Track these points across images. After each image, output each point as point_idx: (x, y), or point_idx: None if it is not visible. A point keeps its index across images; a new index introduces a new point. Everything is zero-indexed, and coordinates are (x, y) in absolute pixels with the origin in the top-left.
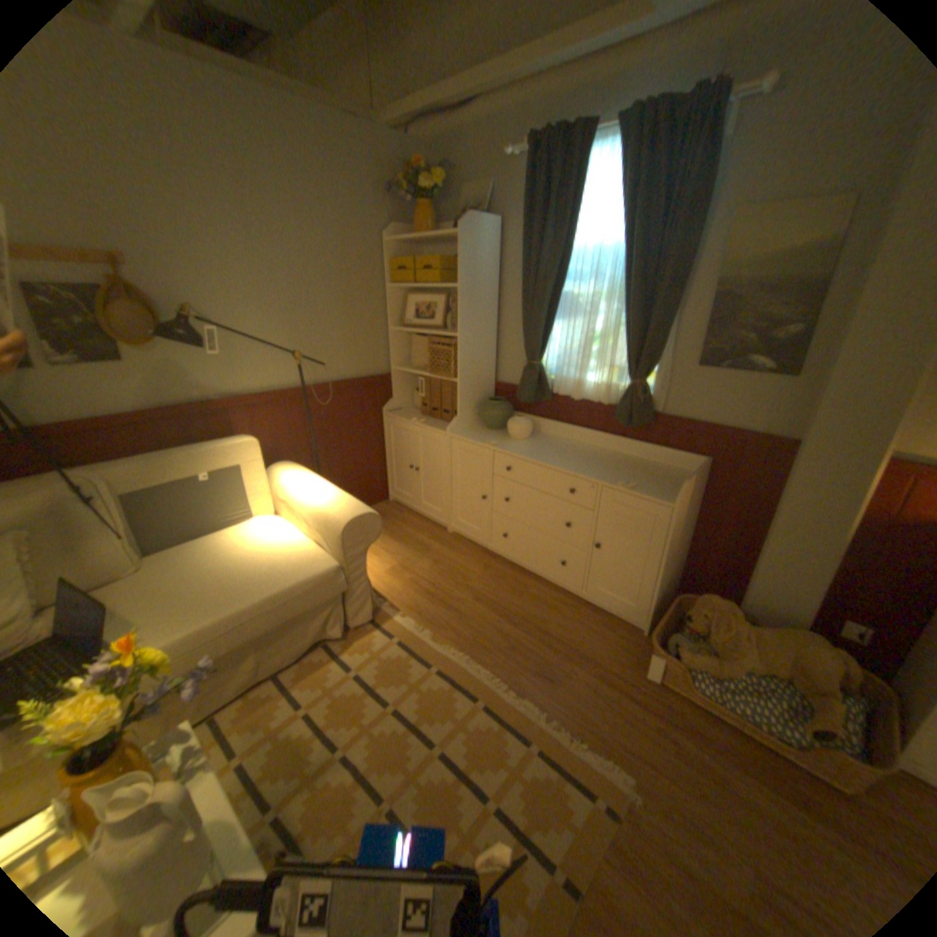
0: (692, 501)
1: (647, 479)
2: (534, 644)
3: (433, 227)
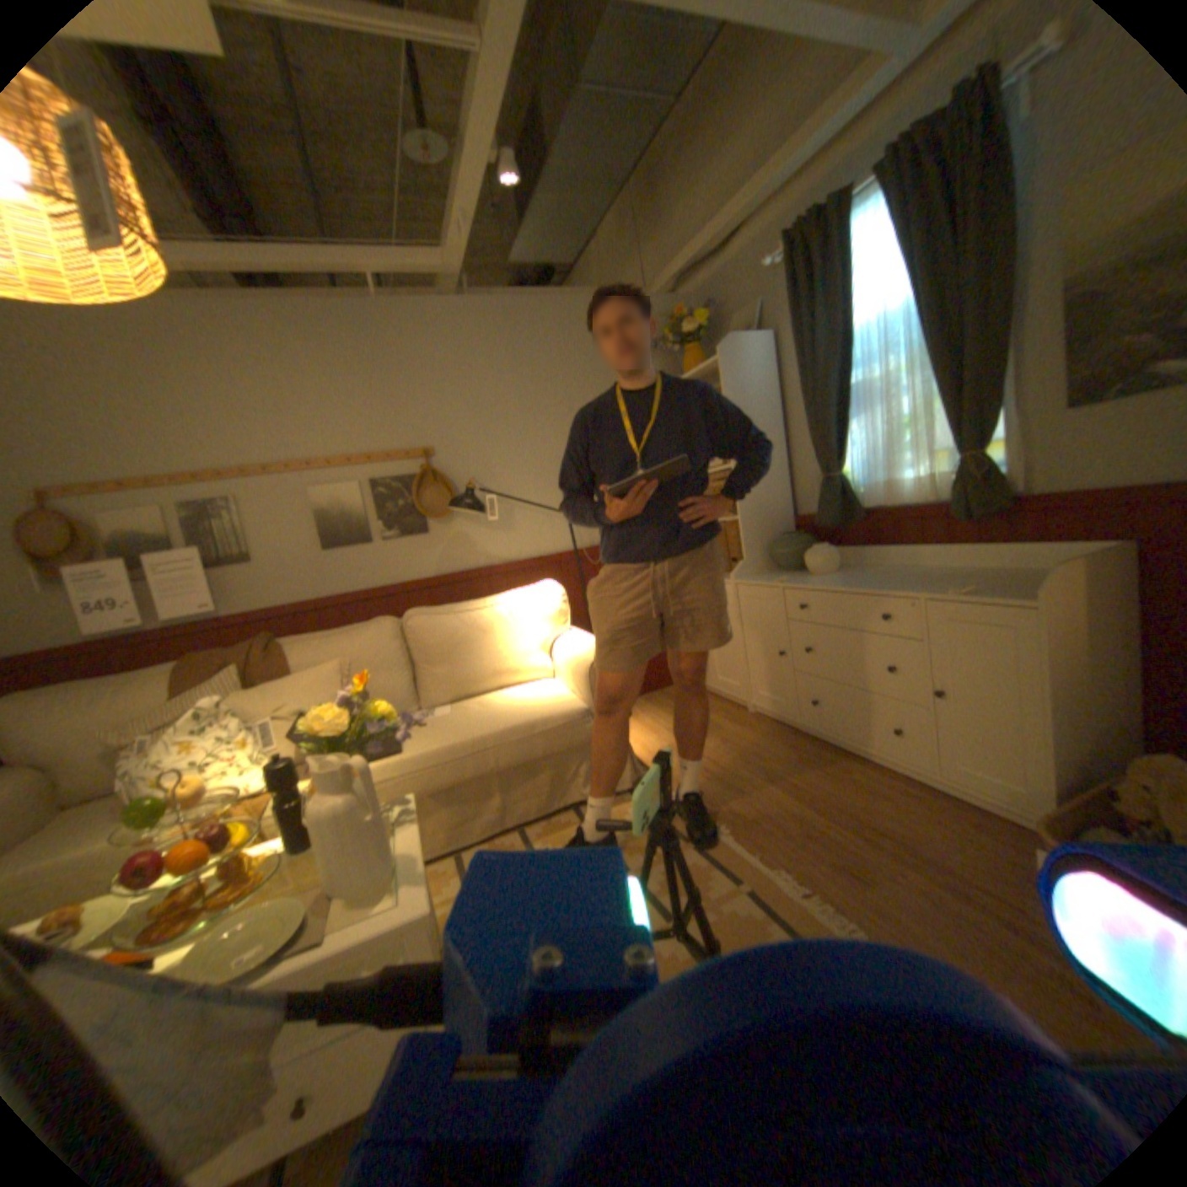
0: (1100, 606)
1: (1008, 584)
2: (845, 836)
3: (703, 365)
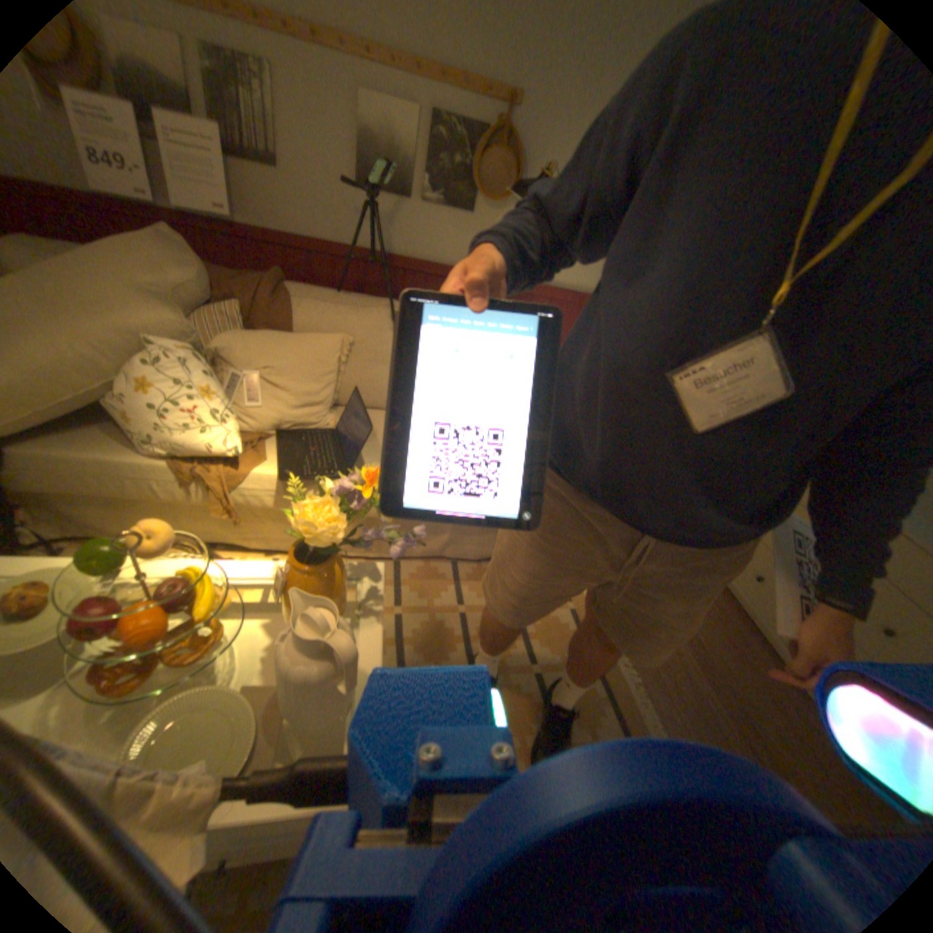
0: None
1: None
2: (732, 732)
3: None
